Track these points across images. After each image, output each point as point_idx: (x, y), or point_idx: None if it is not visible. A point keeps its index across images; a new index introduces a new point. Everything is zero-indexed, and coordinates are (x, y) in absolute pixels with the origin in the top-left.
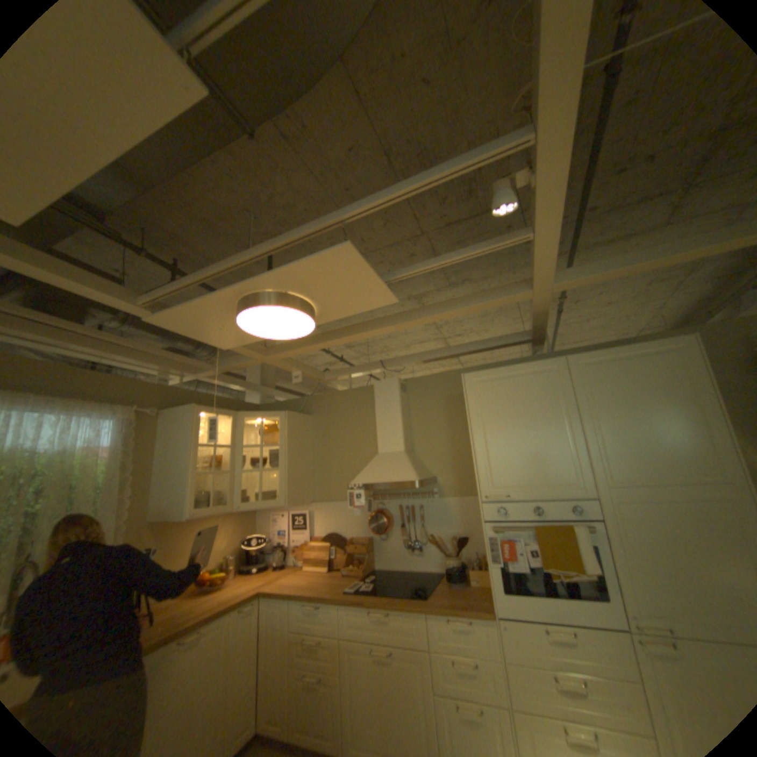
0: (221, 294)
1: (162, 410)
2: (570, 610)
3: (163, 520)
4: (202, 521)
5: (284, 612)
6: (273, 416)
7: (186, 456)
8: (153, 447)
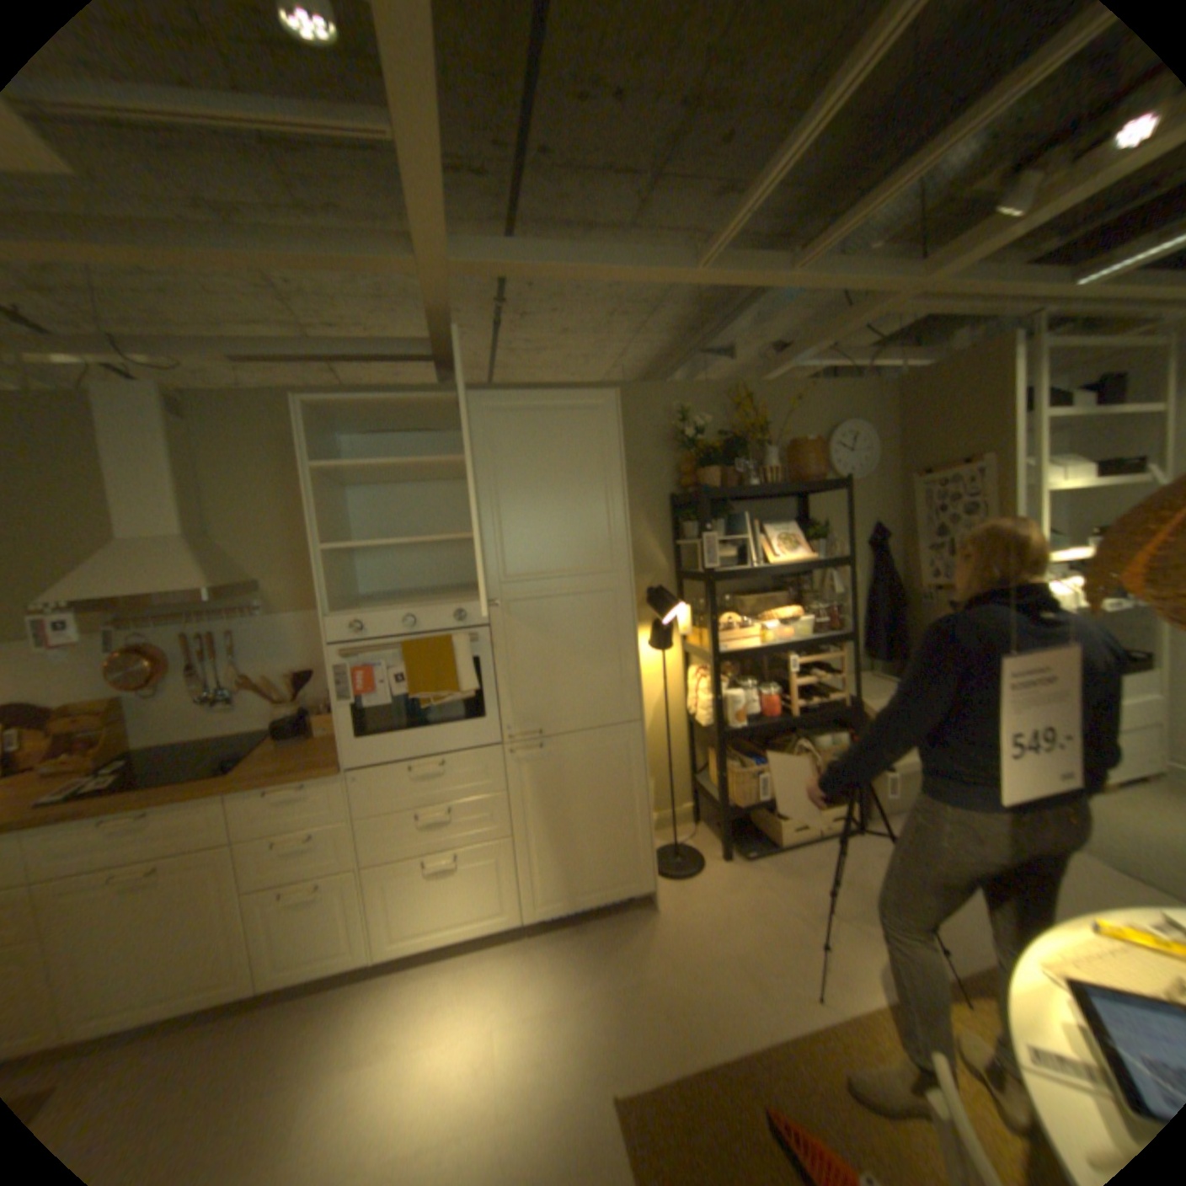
0: None
1: None
2: (438, 736)
3: None
4: None
5: None
6: None
7: None
8: None
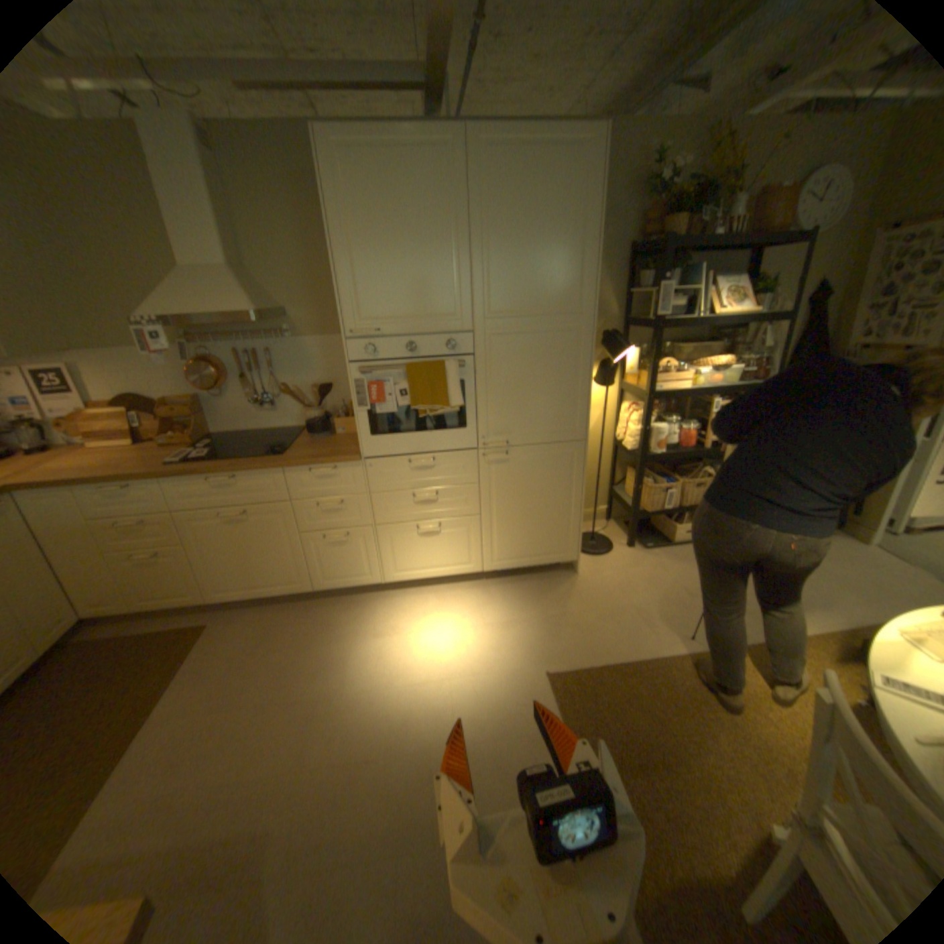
0: None
1: None
2: (431, 439)
3: None
4: None
5: (68, 499)
6: None
7: None
8: None
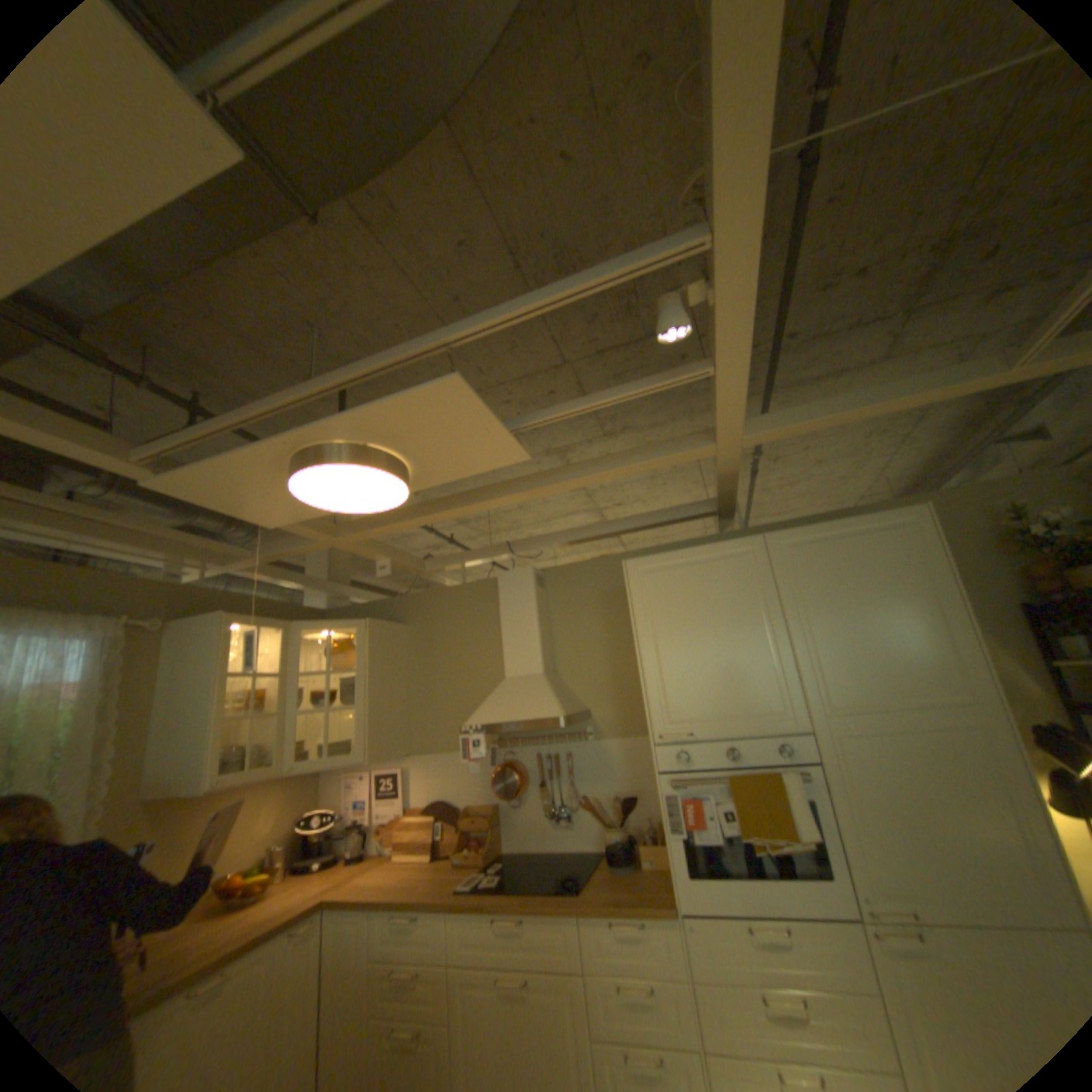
0: (265, 446)
1: (169, 622)
2: (780, 896)
3: (167, 796)
4: (232, 793)
5: (362, 930)
6: (346, 627)
7: (206, 693)
8: (154, 680)
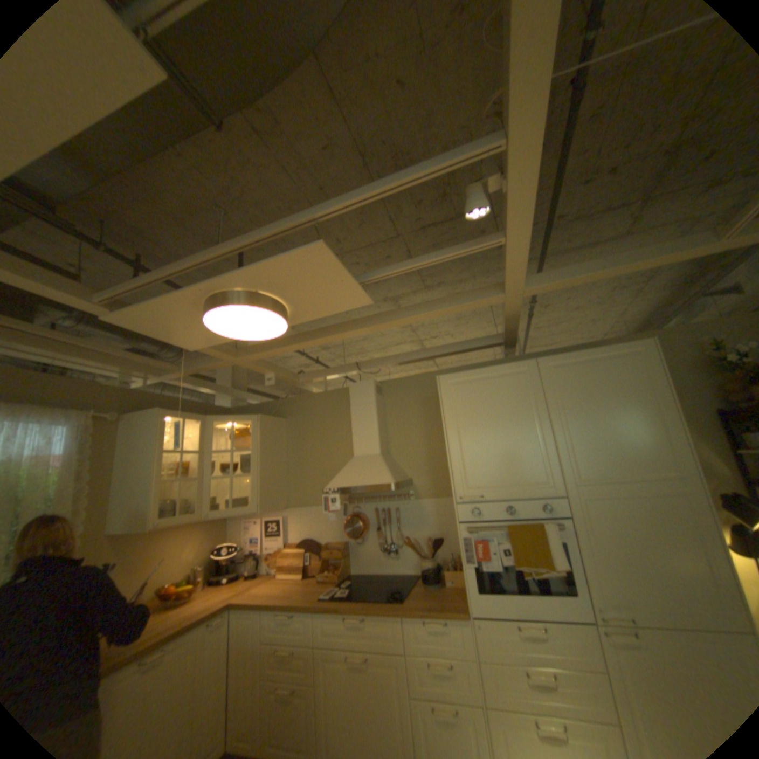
0: (186, 292)
1: (123, 414)
2: (540, 606)
3: (124, 532)
4: (168, 531)
5: (256, 623)
6: (244, 419)
7: (149, 463)
8: (113, 454)
